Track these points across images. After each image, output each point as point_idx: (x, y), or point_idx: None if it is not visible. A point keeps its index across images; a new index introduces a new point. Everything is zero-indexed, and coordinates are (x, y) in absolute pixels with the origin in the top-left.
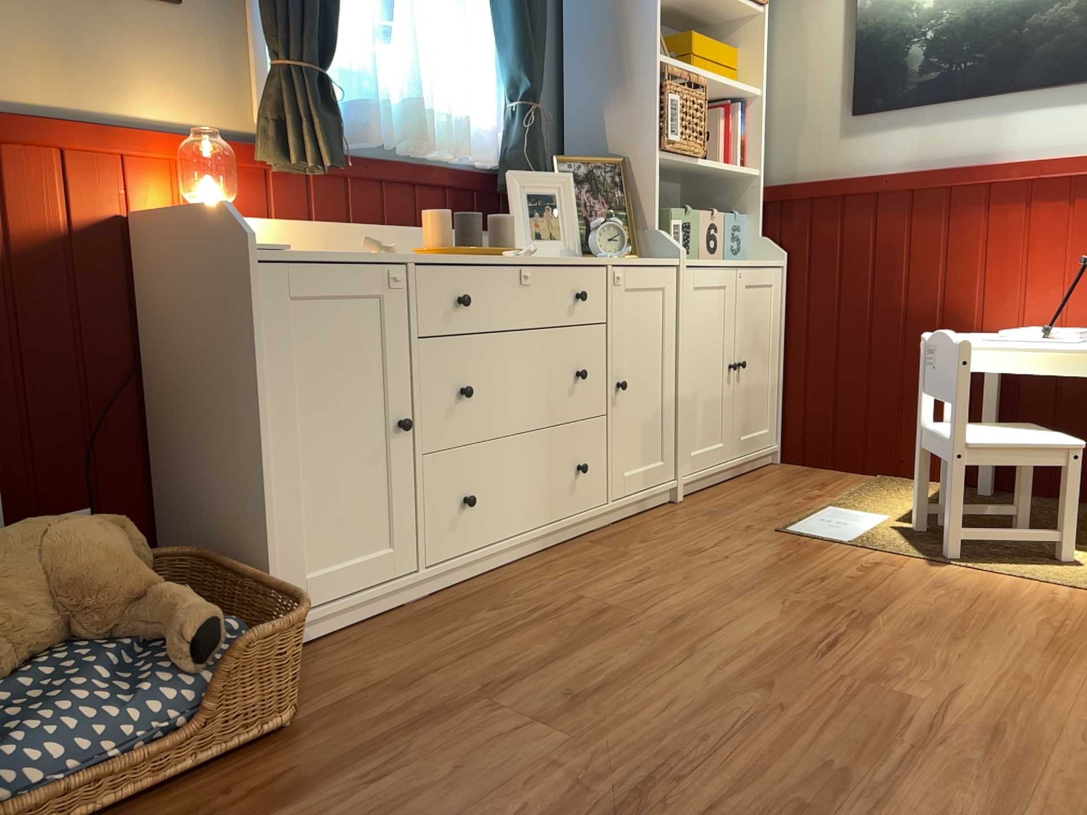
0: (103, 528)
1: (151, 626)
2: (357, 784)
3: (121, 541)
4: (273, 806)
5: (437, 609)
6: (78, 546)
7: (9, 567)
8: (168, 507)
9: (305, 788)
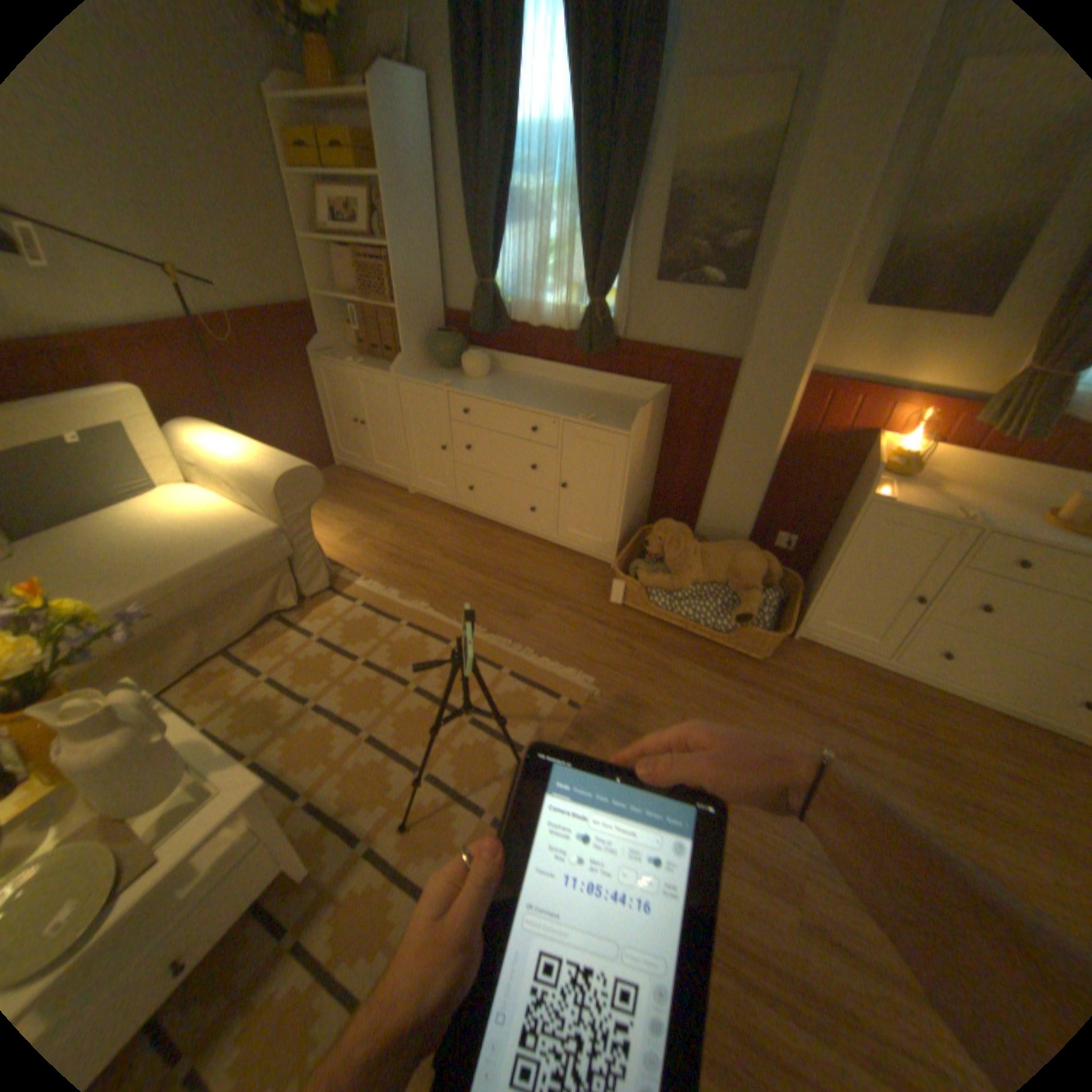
0: (757, 561)
1: (742, 601)
2: (746, 694)
3: (760, 569)
4: (723, 675)
5: (884, 682)
6: (743, 563)
7: (723, 557)
8: (821, 556)
9: (735, 680)
